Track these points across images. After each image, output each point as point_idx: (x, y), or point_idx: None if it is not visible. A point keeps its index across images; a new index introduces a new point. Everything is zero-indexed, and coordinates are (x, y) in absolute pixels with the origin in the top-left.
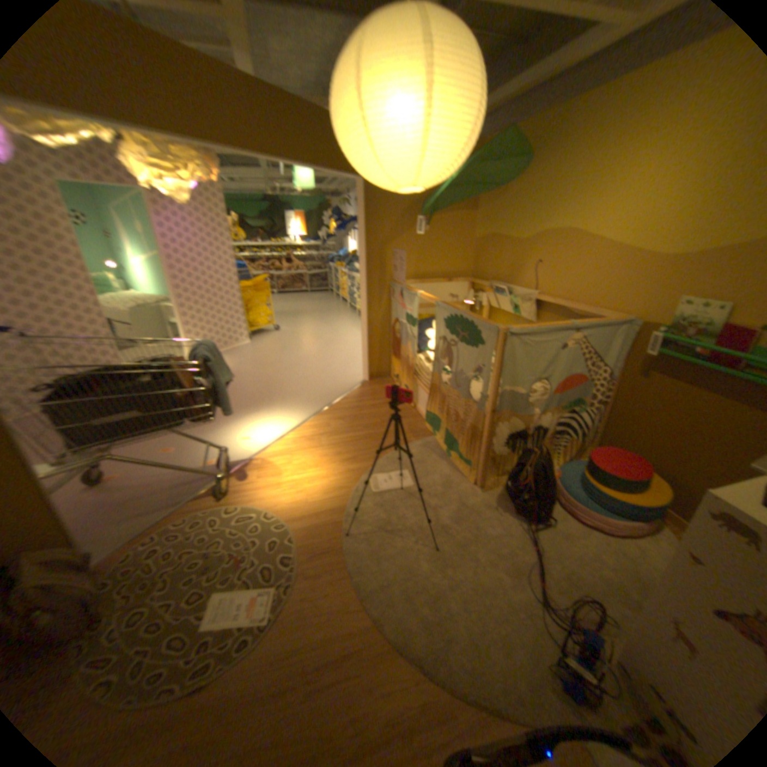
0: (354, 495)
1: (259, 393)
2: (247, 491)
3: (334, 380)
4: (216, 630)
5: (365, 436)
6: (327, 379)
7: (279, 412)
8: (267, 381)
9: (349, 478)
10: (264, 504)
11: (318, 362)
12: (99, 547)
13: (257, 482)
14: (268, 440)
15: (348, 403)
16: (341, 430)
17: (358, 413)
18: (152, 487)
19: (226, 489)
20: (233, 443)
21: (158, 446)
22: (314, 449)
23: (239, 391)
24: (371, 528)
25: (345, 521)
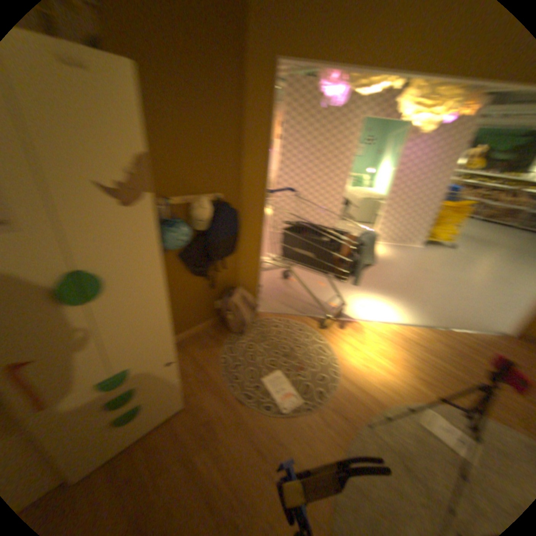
0: (403, 408)
1: (398, 284)
2: (339, 336)
3: (473, 313)
4: (268, 388)
5: (460, 377)
6: (466, 308)
7: (401, 305)
8: (411, 279)
9: (412, 394)
10: (340, 352)
11: (469, 289)
12: (266, 305)
13: (348, 336)
14: (376, 318)
15: (470, 339)
16: (440, 354)
17: (472, 354)
18: (302, 296)
19: (329, 325)
20: (355, 303)
21: (320, 278)
22: (403, 349)
23: (386, 275)
24: (395, 446)
25: (379, 418)
